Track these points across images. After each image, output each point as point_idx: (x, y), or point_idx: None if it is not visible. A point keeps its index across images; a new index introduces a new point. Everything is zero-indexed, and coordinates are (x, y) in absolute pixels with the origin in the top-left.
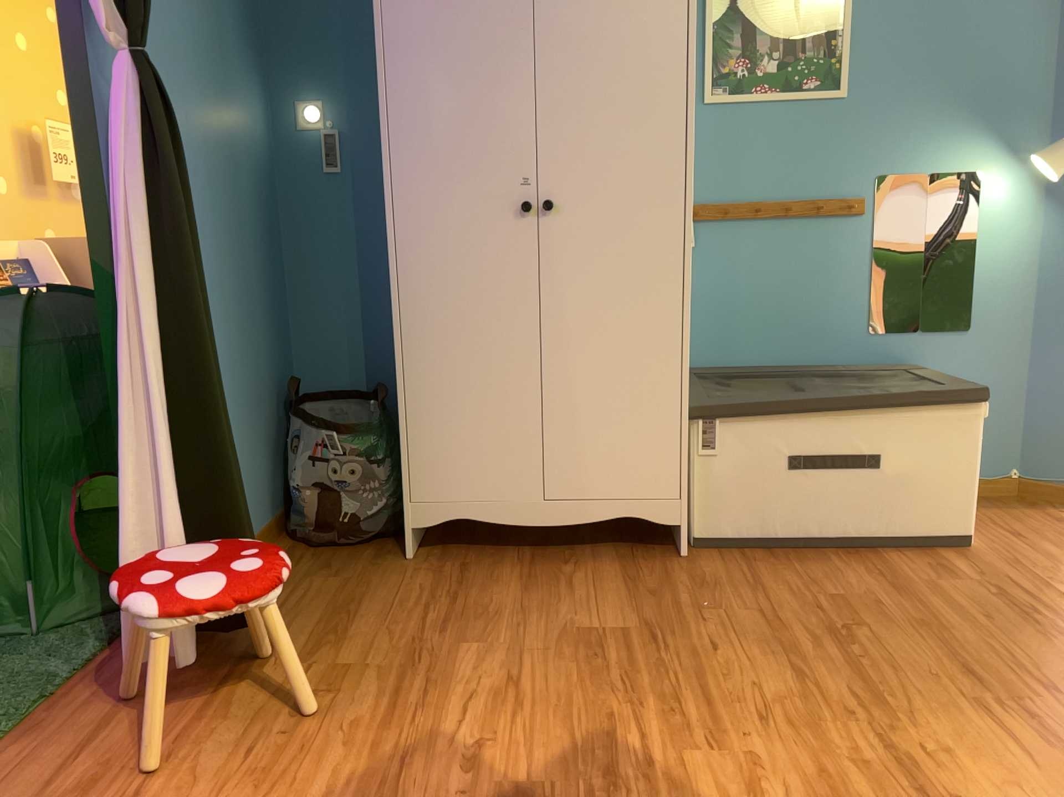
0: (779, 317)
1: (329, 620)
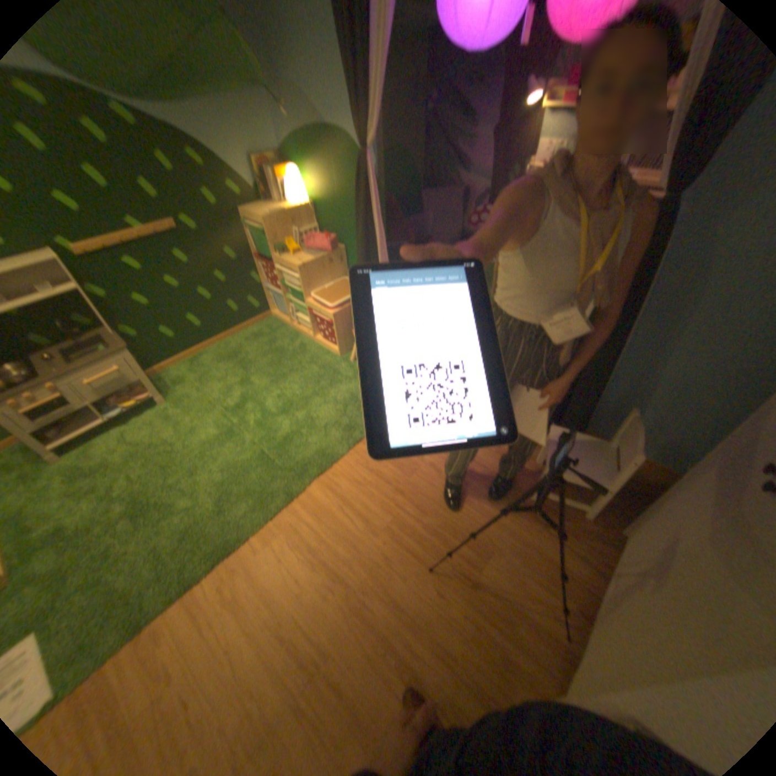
0: None
1: None
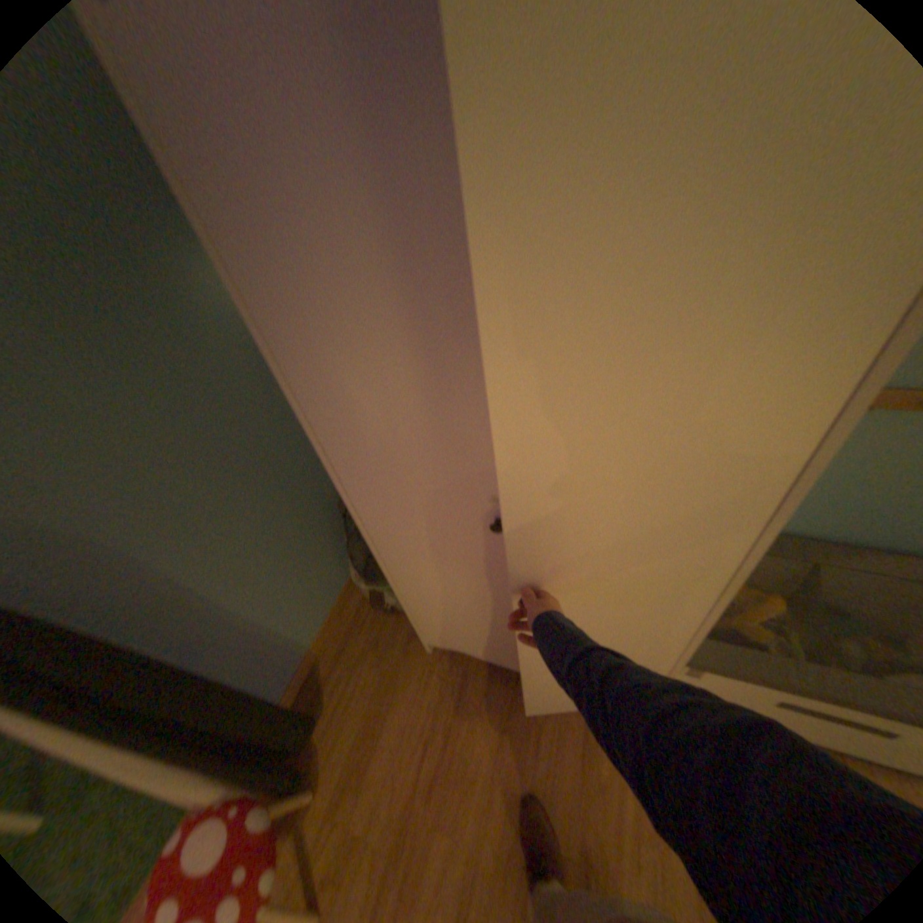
0: (830, 498)
1: (359, 748)
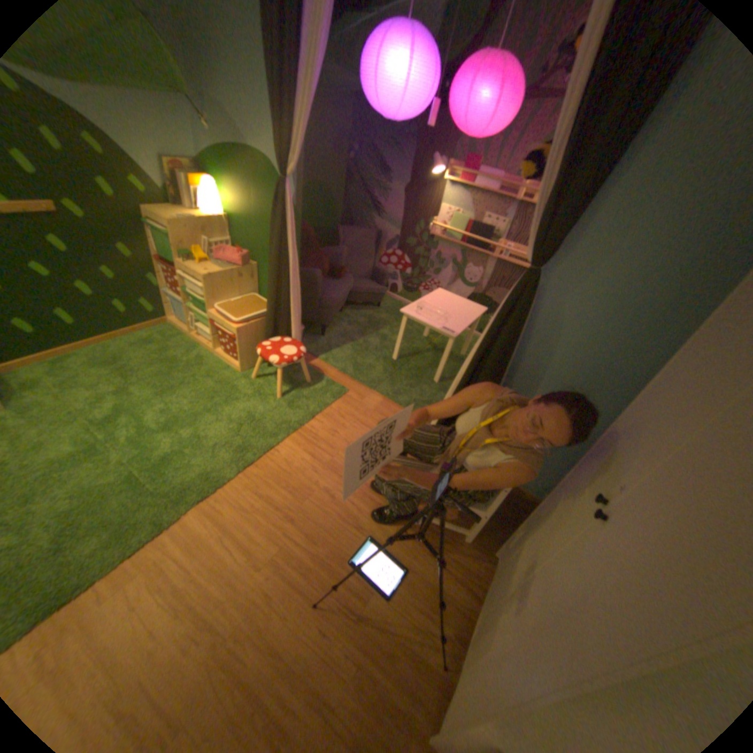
0: None
1: None
